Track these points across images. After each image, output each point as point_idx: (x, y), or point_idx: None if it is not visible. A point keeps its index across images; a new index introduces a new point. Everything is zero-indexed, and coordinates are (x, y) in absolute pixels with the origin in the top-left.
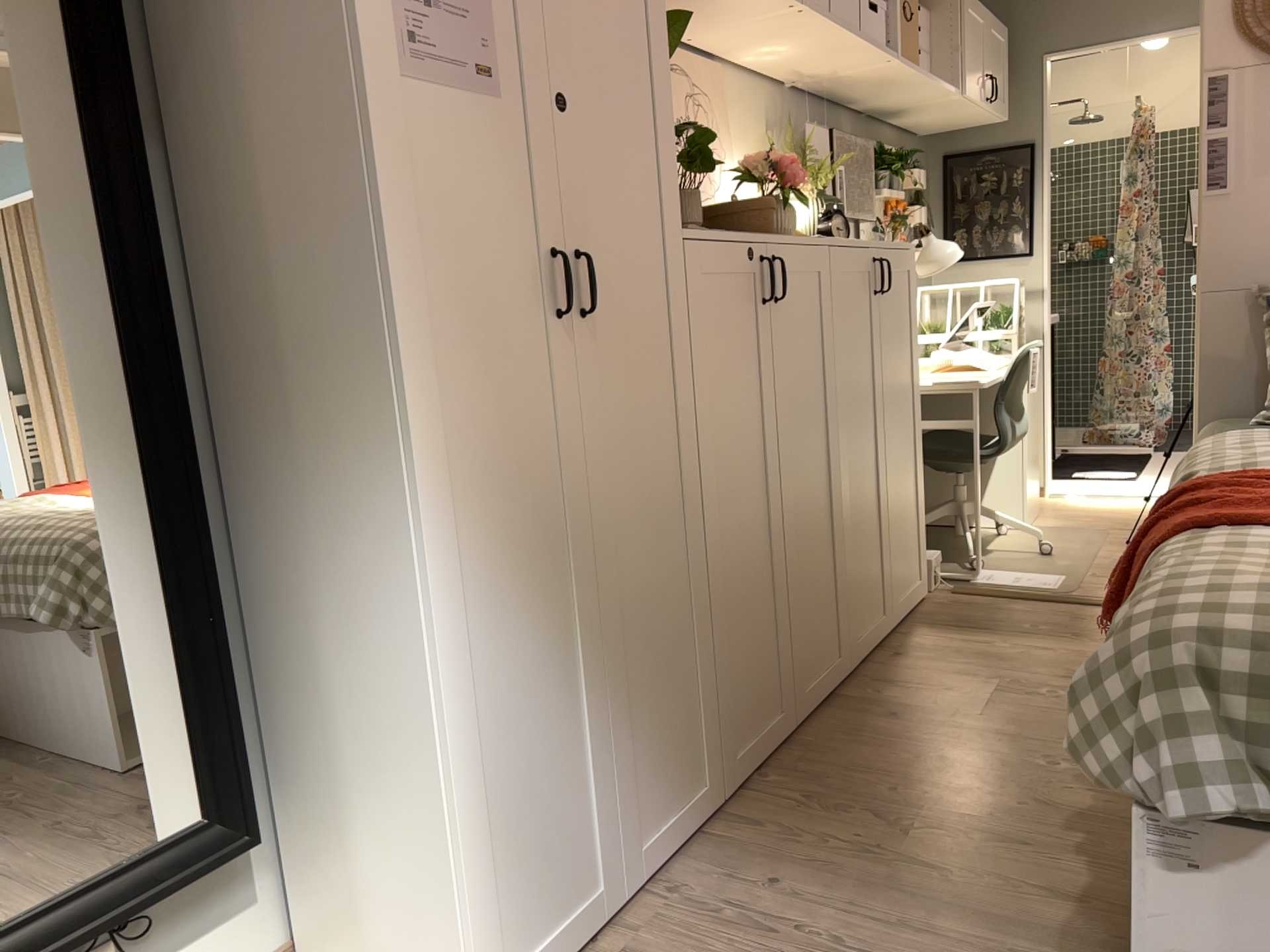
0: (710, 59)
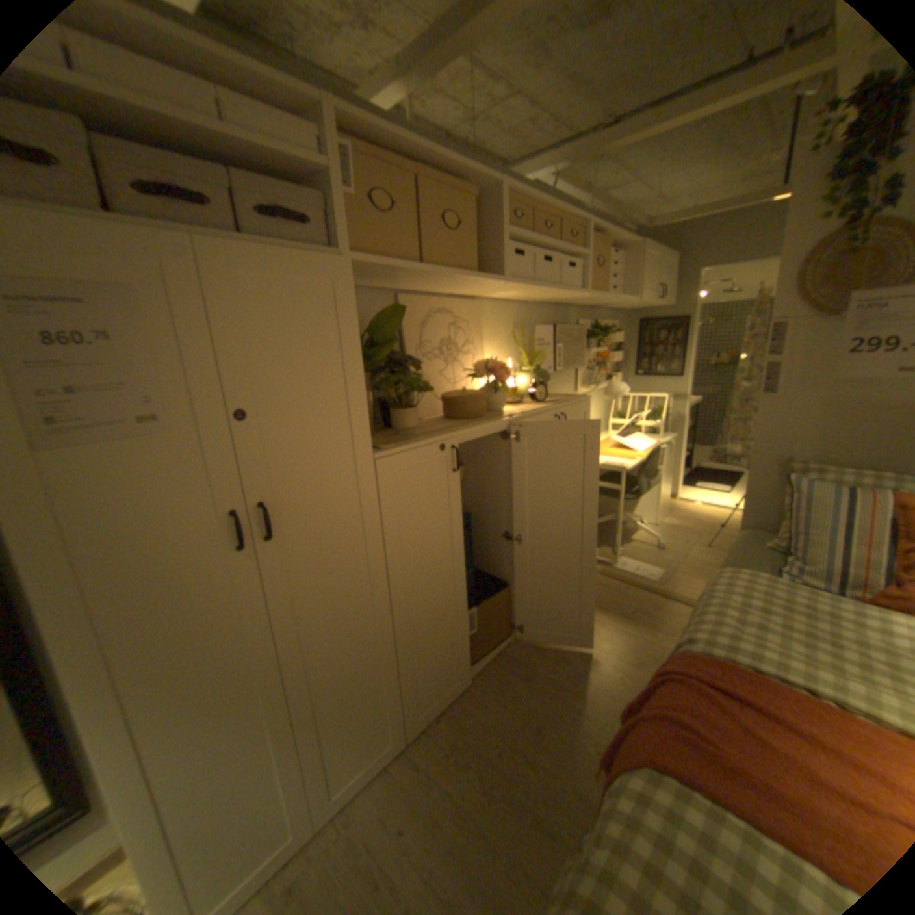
0: (472, 298)
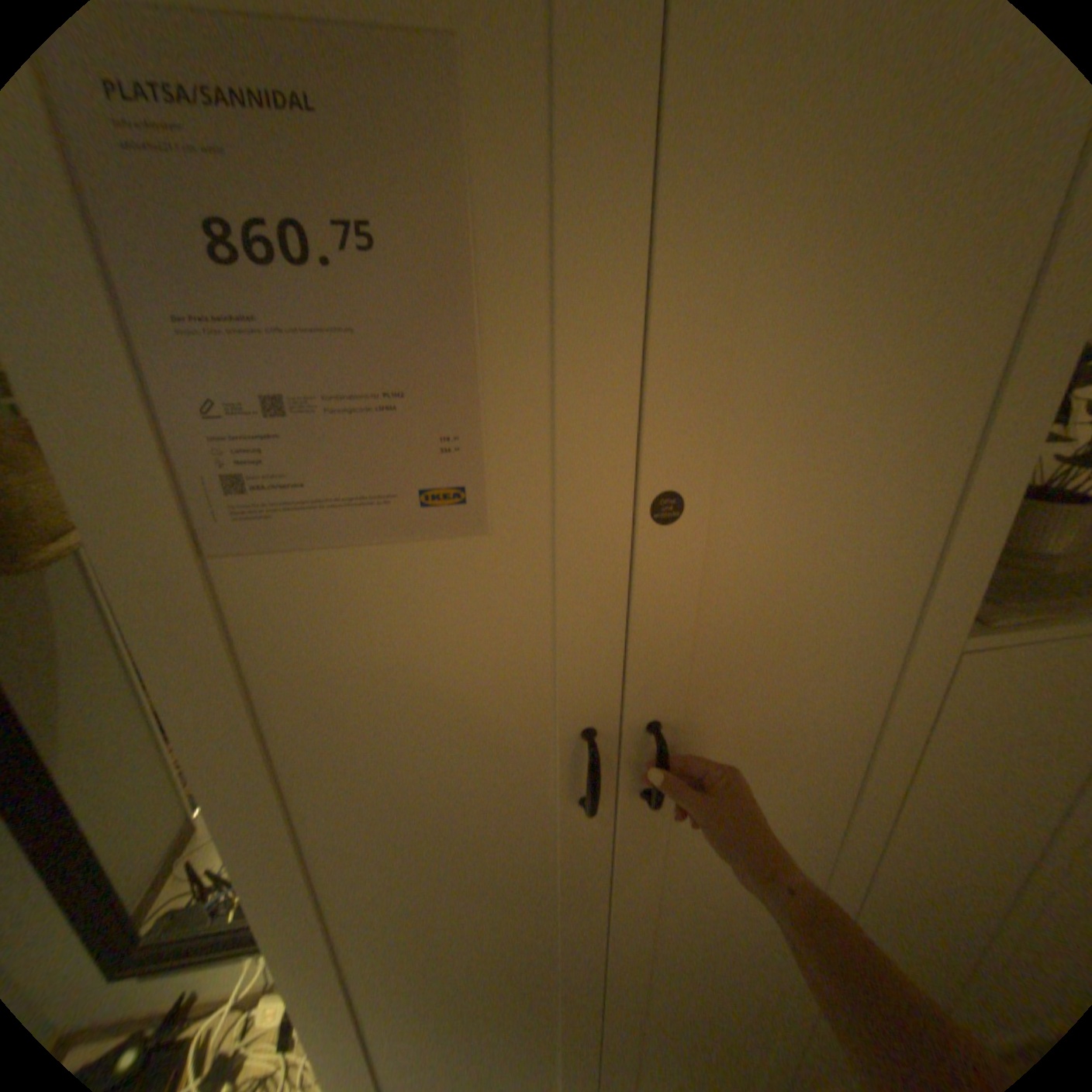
0: None
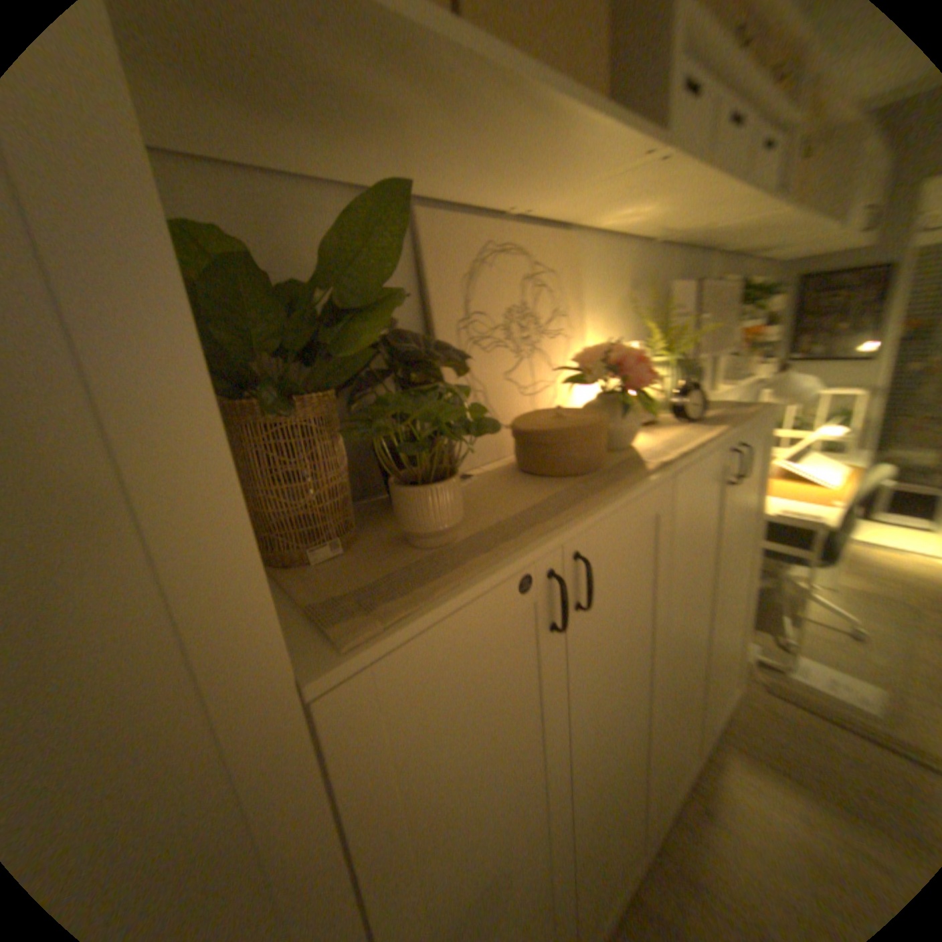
0: (566, 225)
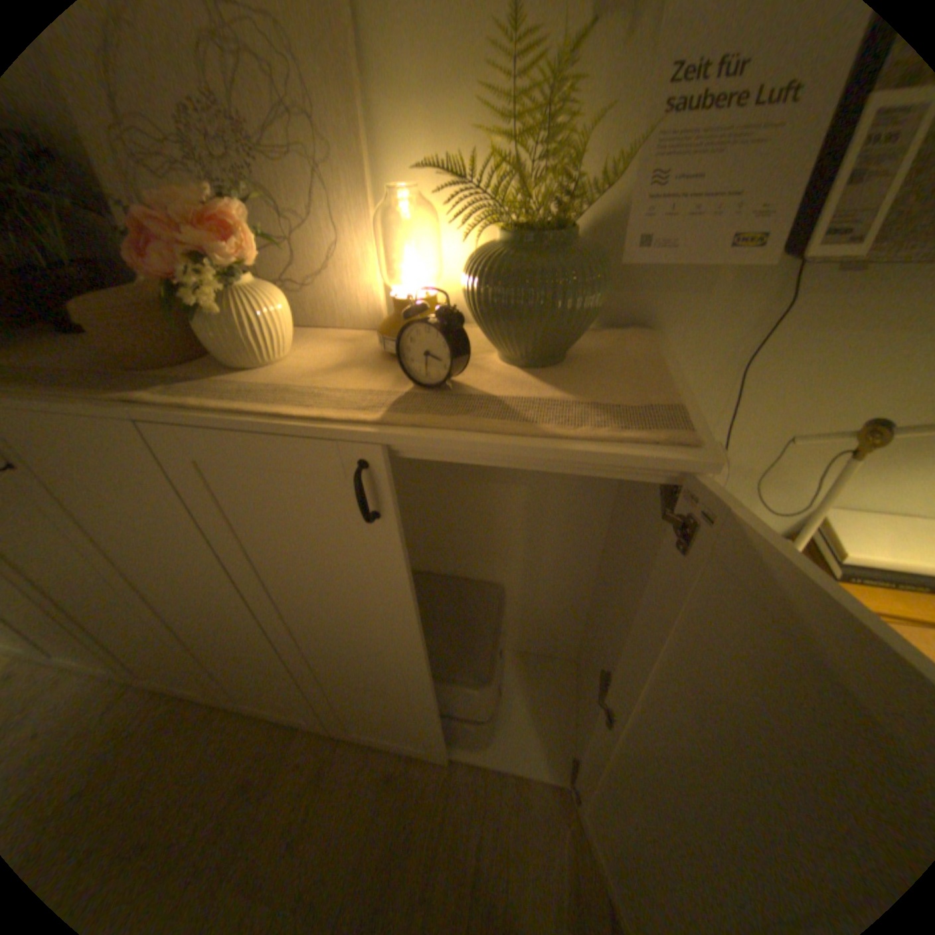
0: None
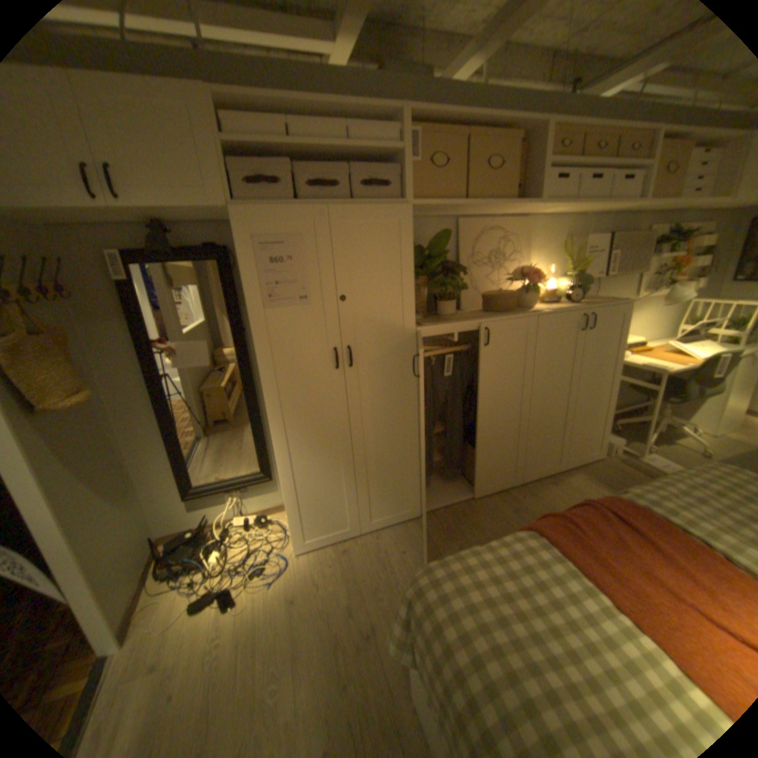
0: (525, 215)
